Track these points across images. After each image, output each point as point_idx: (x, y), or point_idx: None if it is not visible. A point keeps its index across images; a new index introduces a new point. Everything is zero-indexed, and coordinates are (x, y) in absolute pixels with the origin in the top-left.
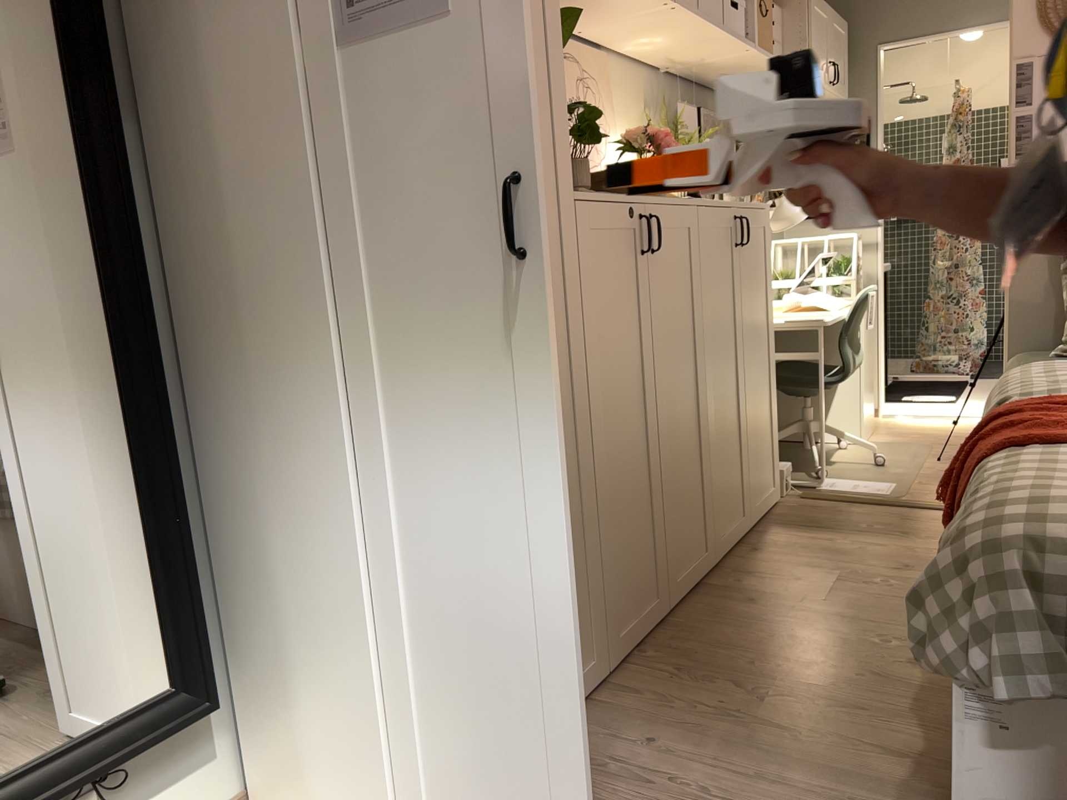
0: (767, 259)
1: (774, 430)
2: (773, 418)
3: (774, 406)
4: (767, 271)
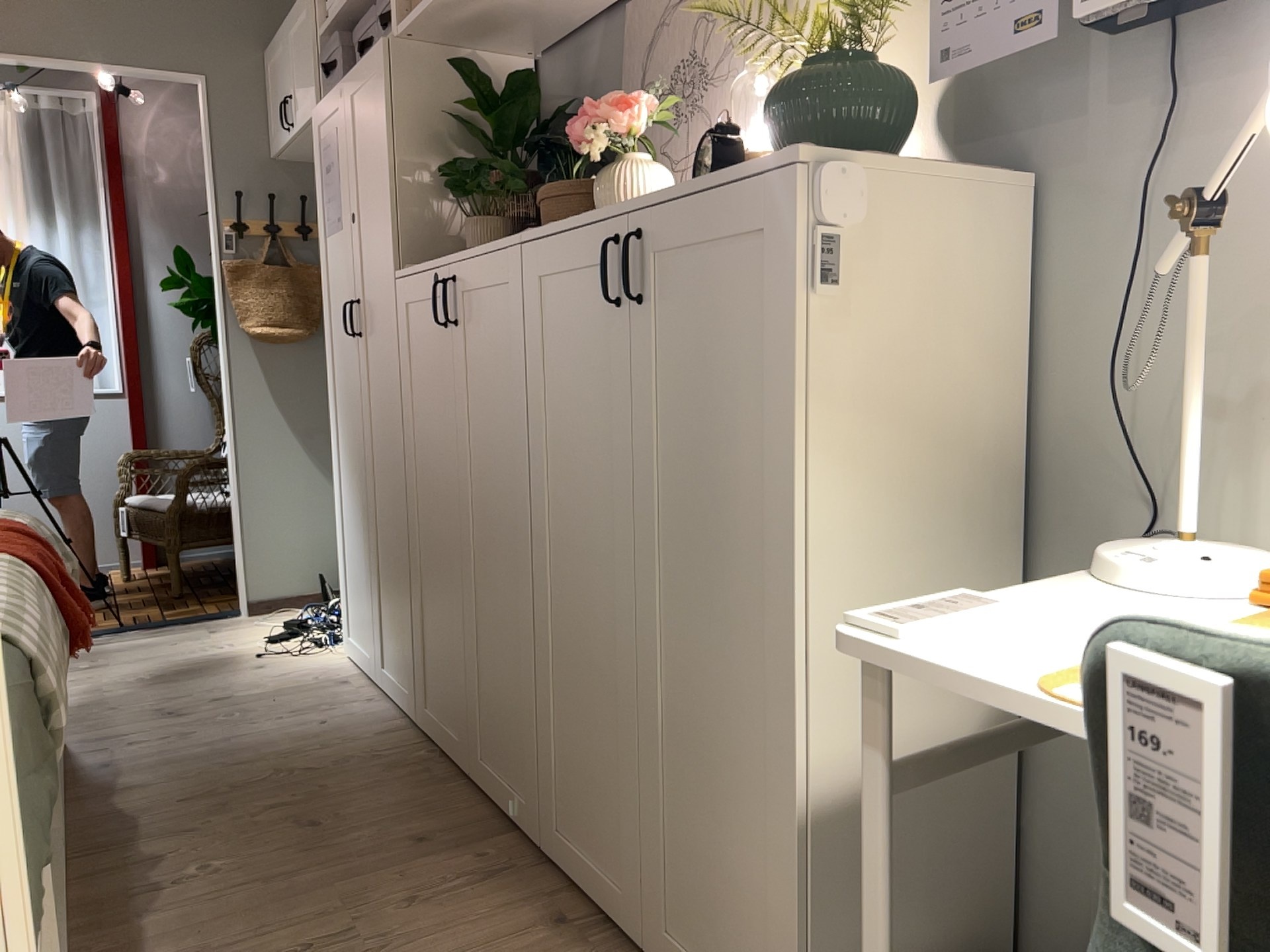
0: (795, 346)
1: (793, 905)
2: (793, 867)
3: (799, 834)
4: (795, 386)
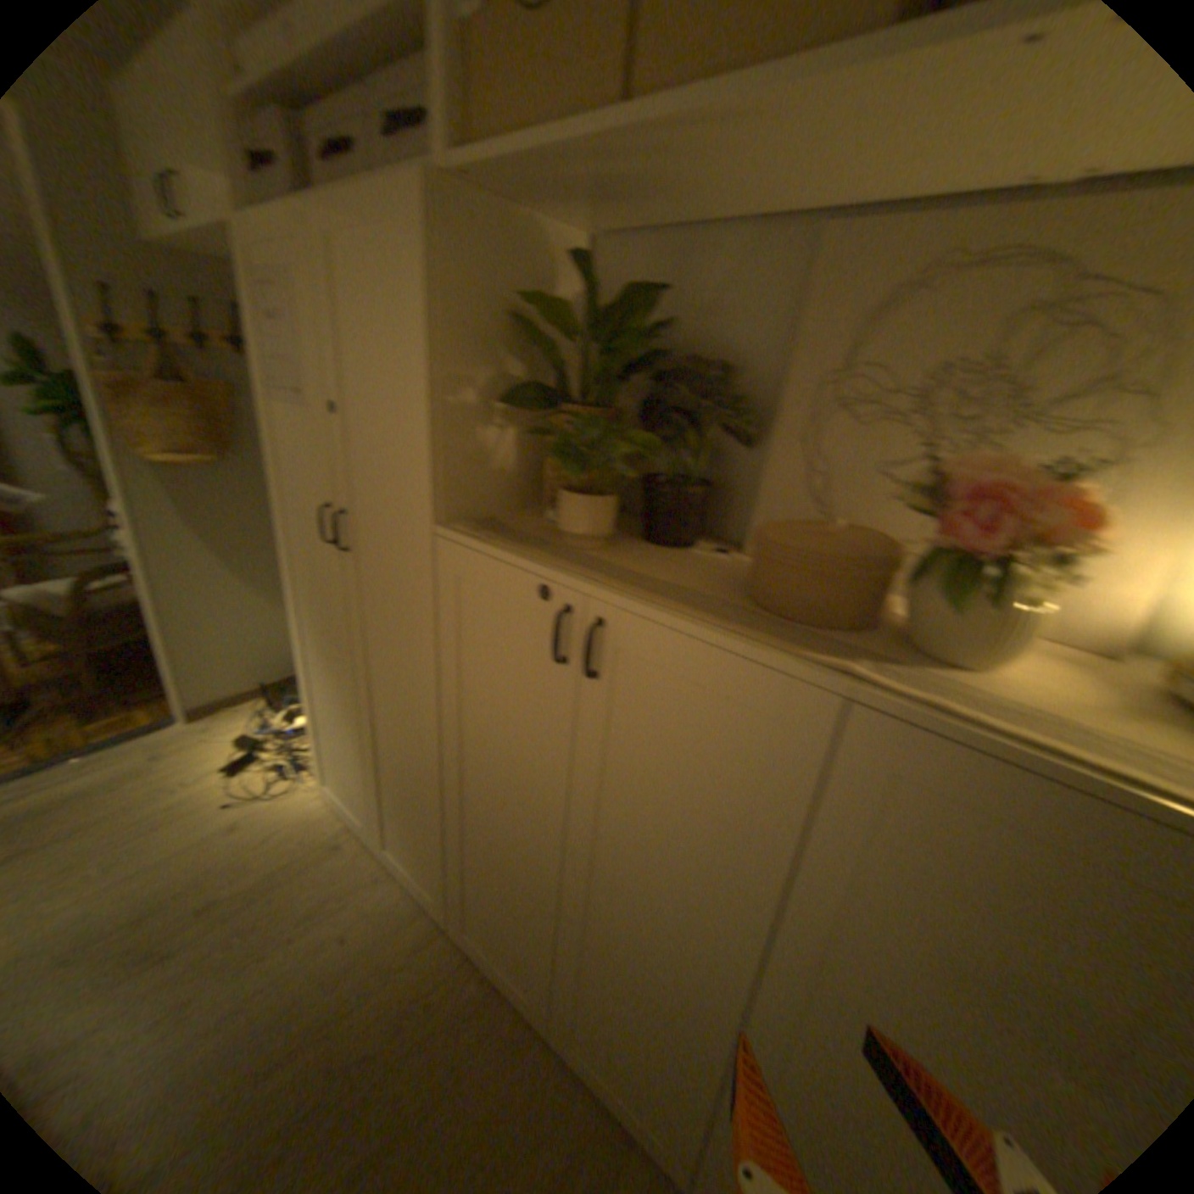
0: None
1: None
2: None
3: None
4: None
